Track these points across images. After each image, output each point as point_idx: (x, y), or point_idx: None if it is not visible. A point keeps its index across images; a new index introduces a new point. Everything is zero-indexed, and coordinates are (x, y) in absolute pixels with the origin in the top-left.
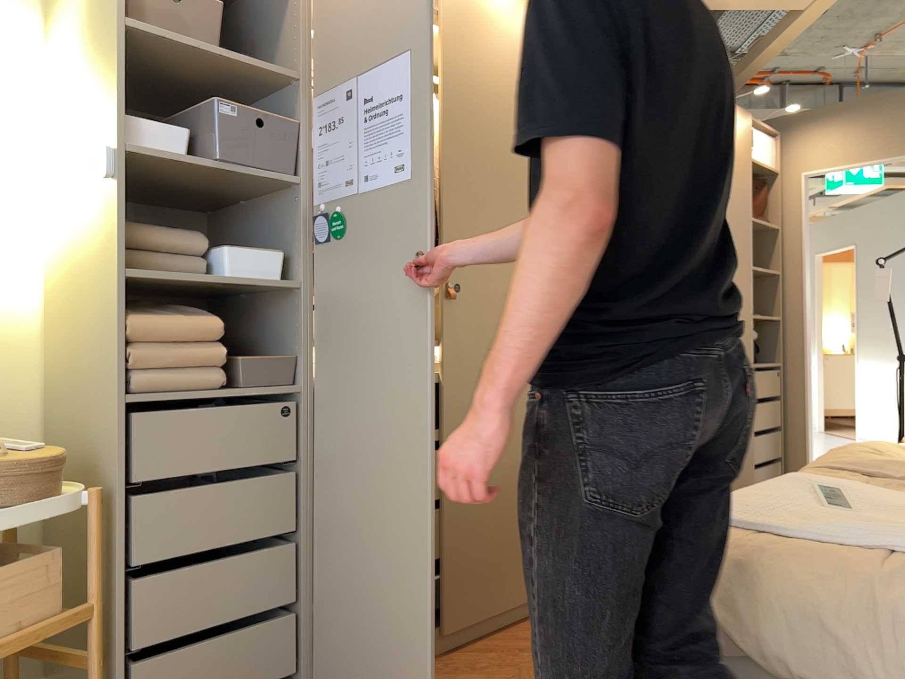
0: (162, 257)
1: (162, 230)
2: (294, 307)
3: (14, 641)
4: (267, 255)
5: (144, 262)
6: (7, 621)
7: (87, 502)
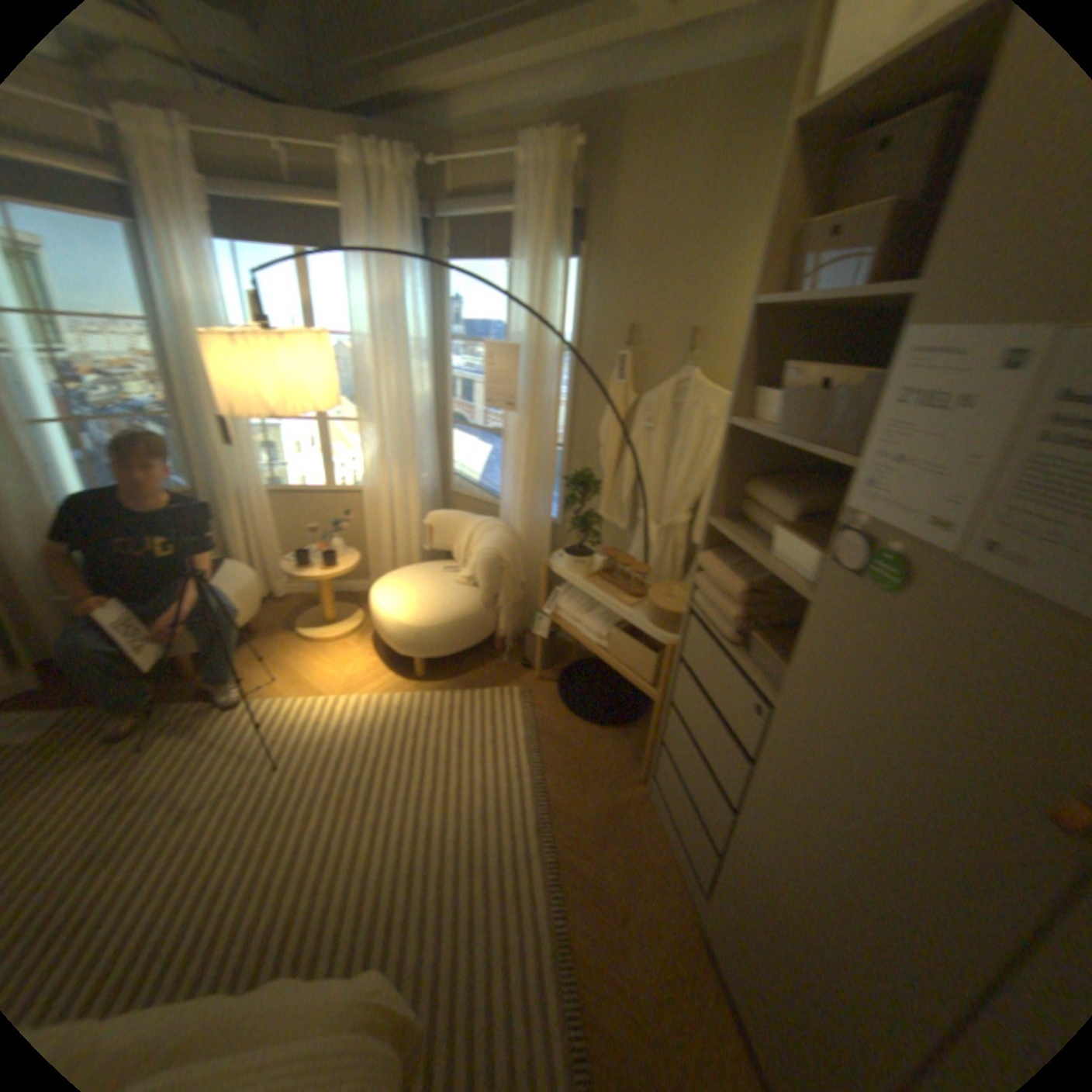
0: (775, 519)
1: (785, 494)
2: (806, 626)
3: (628, 676)
4: (816, 553)
5: (759, 519)
6: (633, 666)
7: (669, 649)
